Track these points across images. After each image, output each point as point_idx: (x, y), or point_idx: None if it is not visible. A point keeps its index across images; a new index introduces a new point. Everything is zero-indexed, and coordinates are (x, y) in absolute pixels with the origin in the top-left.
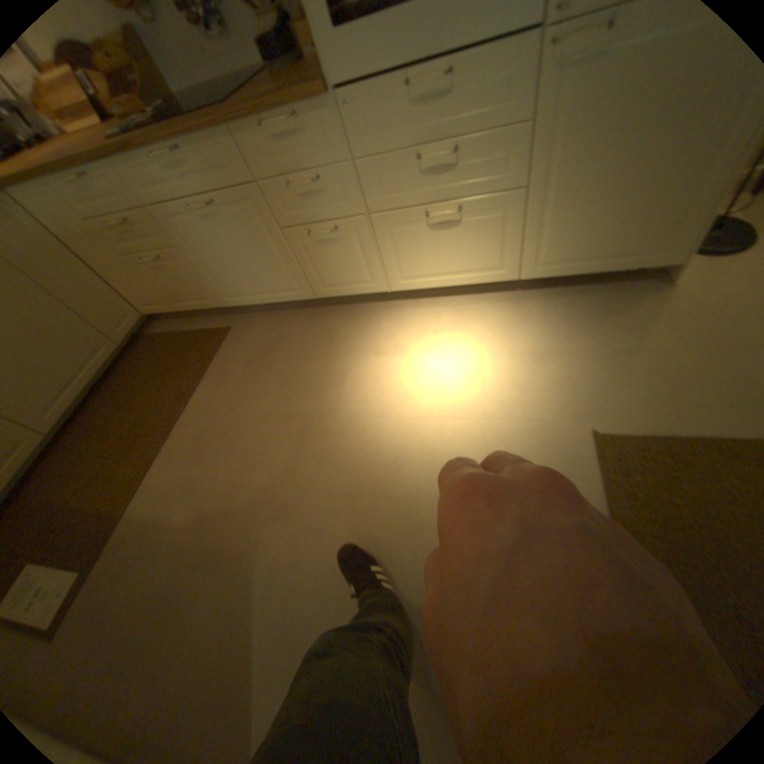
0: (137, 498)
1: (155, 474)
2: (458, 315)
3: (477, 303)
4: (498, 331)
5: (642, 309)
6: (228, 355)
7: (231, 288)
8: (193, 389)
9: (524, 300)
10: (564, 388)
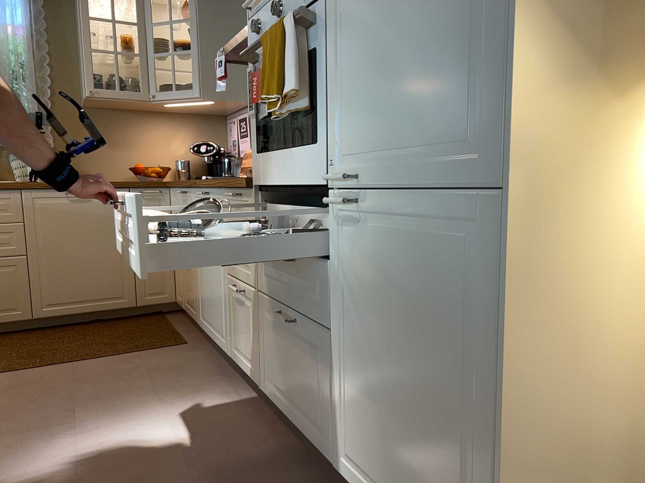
0: None
1: None
2: (270, 465)
3: (301, 473)
4: None
5: None
6: (150, 356)
7: (204, 310)
8: (101, 357)
9: None
10: None
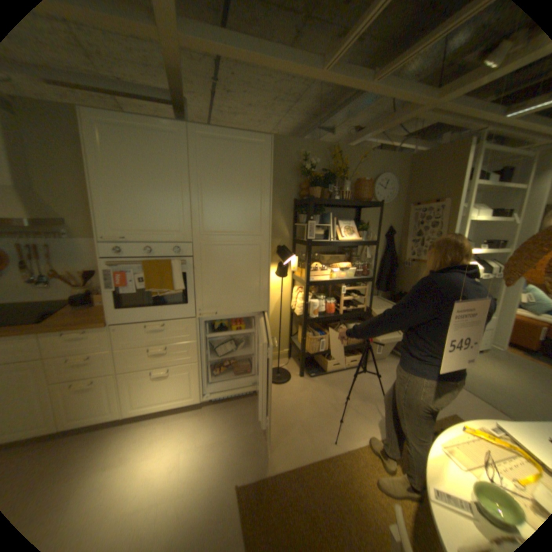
0: None
1: None
2: (165, 430)
3: (177, 421)
4: (188, 437)
5: (254, 413)
6: None
7: None
8: None
9: (203, 415)
10: (221, 465)
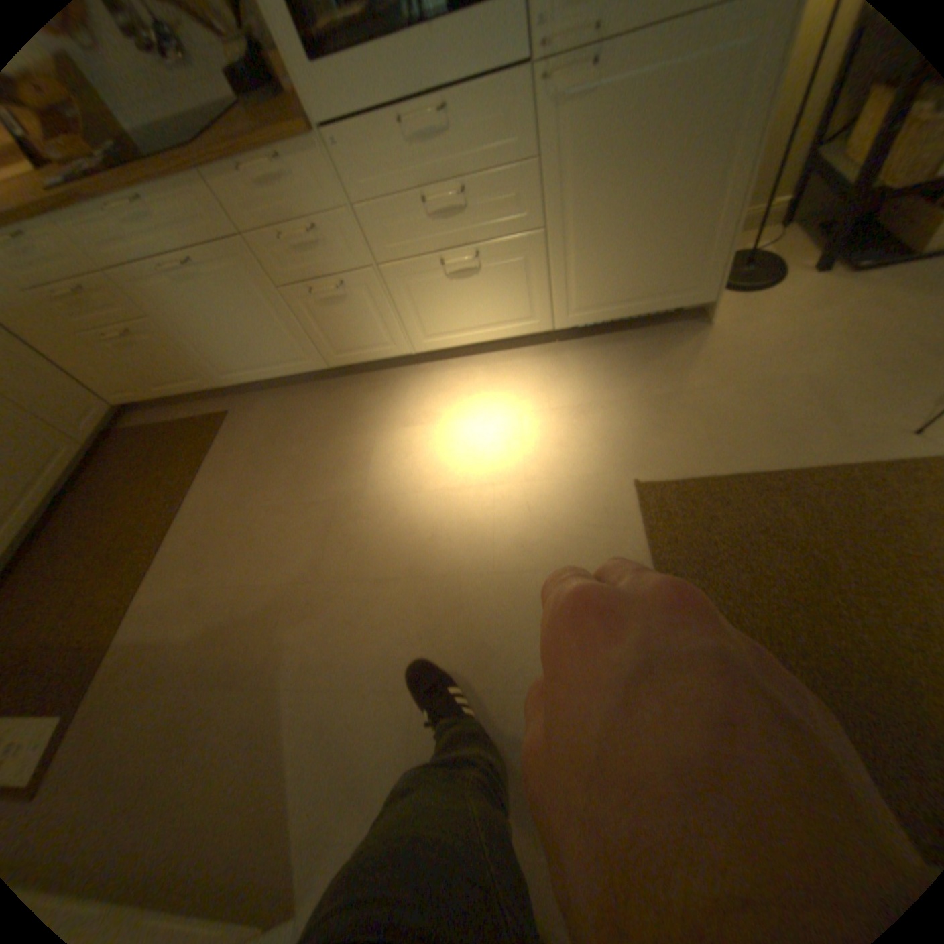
0: (128, 622)
1: (148, 591)
2: (493, 374)
3: (513, 360)
4: (536, 388)
5: (681, 351)
6: (227, 445)
7: (224, 364)
8: (188, 489)
9: (562, 352)
10: (606, 440)
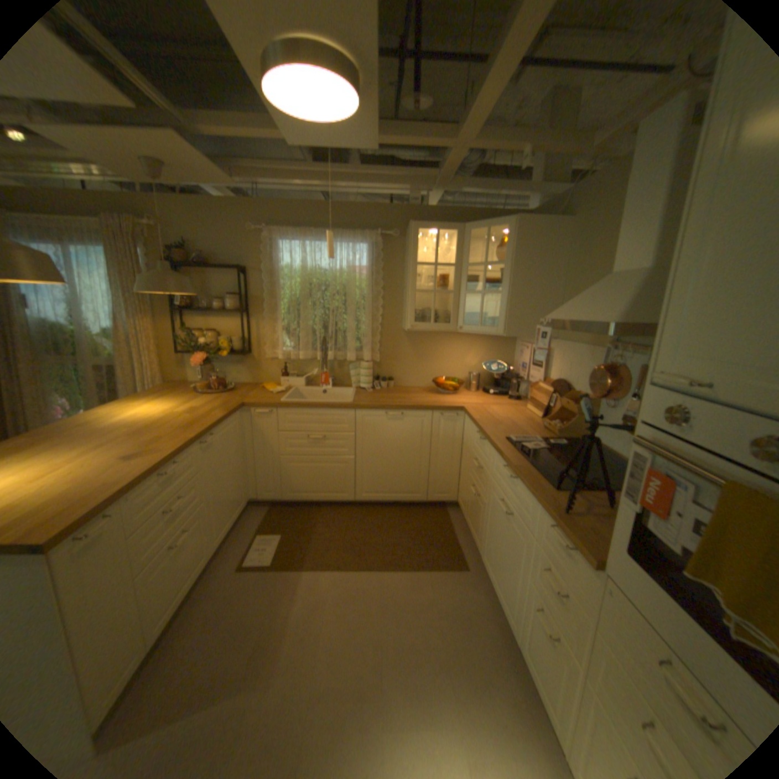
0: (313, 576)
1: (330, 579)
2: None
3: None
4: None
5: None
6: (438, 584)
7: (490, 558)
8: (400, 572)
9: None
10: None
